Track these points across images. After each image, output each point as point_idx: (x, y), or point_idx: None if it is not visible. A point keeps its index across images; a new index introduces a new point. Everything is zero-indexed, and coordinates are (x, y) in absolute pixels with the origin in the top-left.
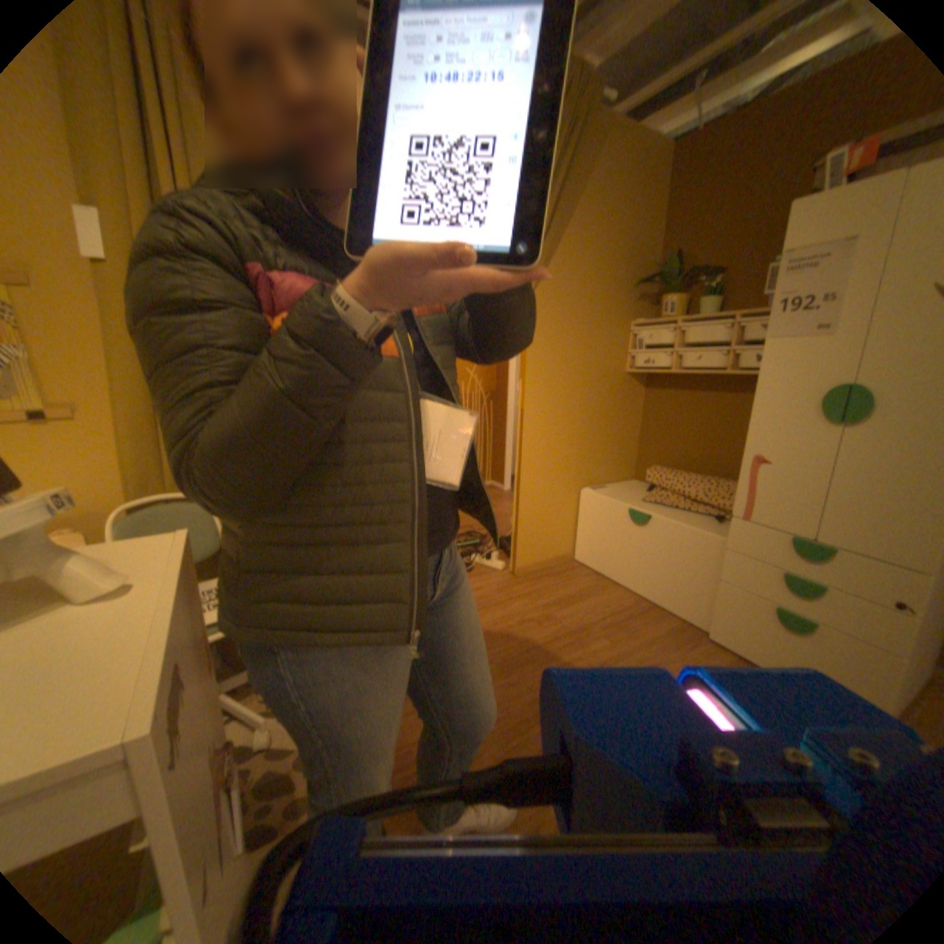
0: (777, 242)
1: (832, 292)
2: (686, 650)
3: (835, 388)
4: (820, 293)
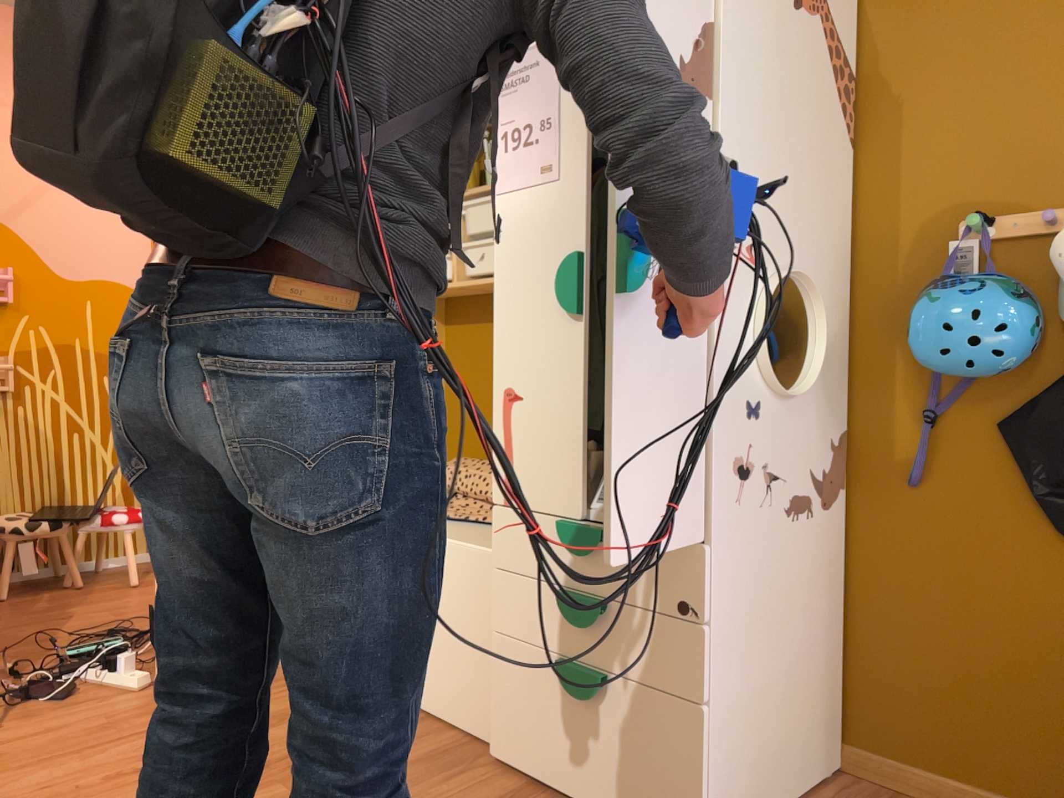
0: None
1: (548, 117)
2: (436, 783)
3: (566, 259)
4: (537, 120)
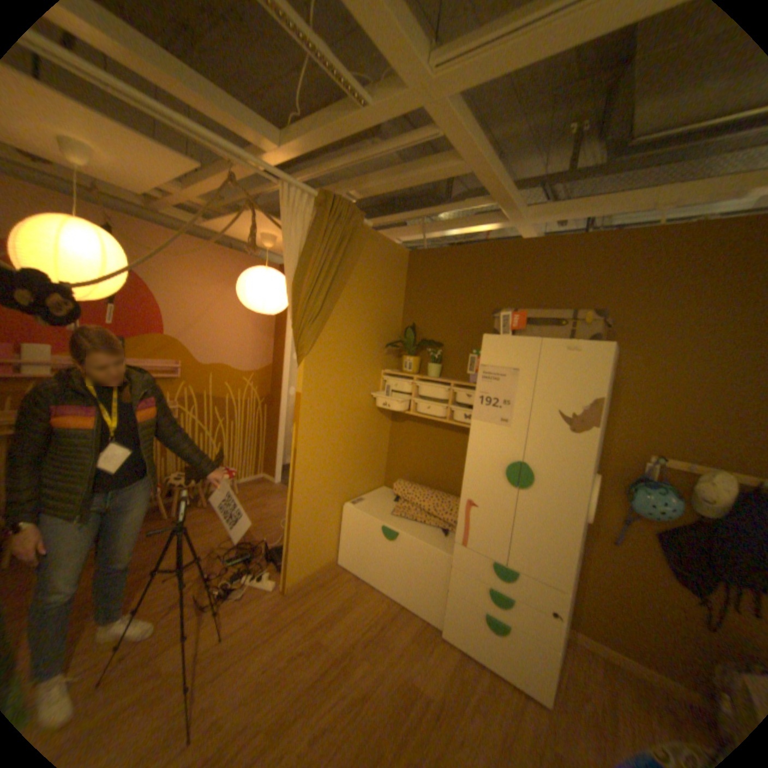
0: (472, 338)
1: (508, 400)
2: (429, 656)
3: (514, 465)
4: (502, 399)
